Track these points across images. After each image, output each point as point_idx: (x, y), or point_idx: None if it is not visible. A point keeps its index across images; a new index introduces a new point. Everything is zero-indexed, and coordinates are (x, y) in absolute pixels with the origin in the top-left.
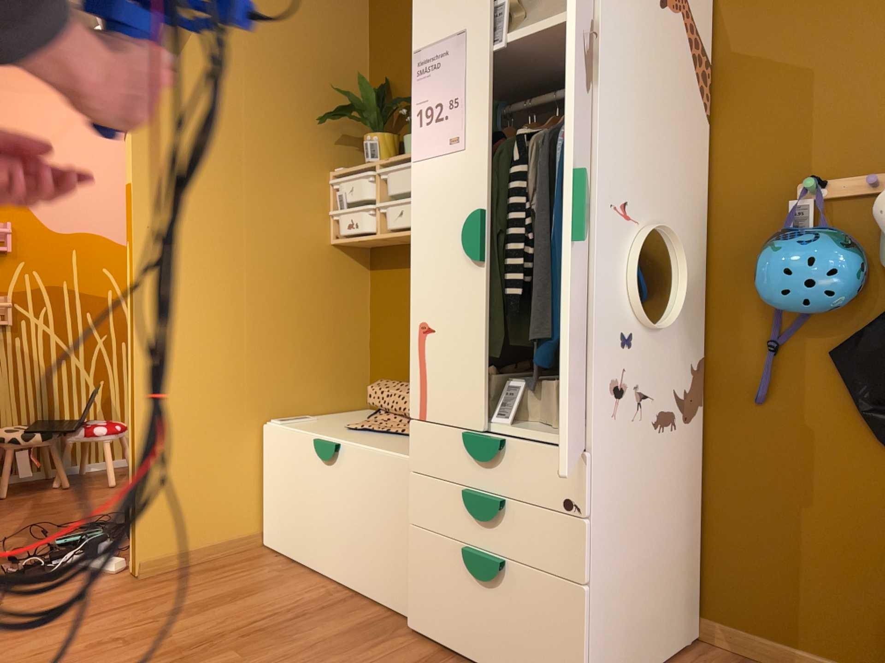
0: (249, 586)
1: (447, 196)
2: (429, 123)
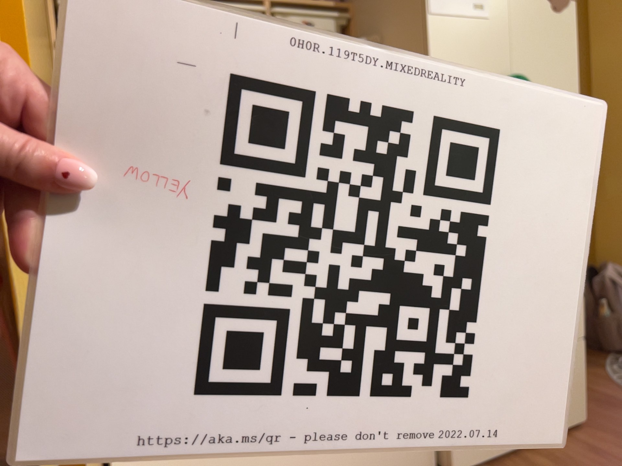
0: None
1: (475, 57)
2: None
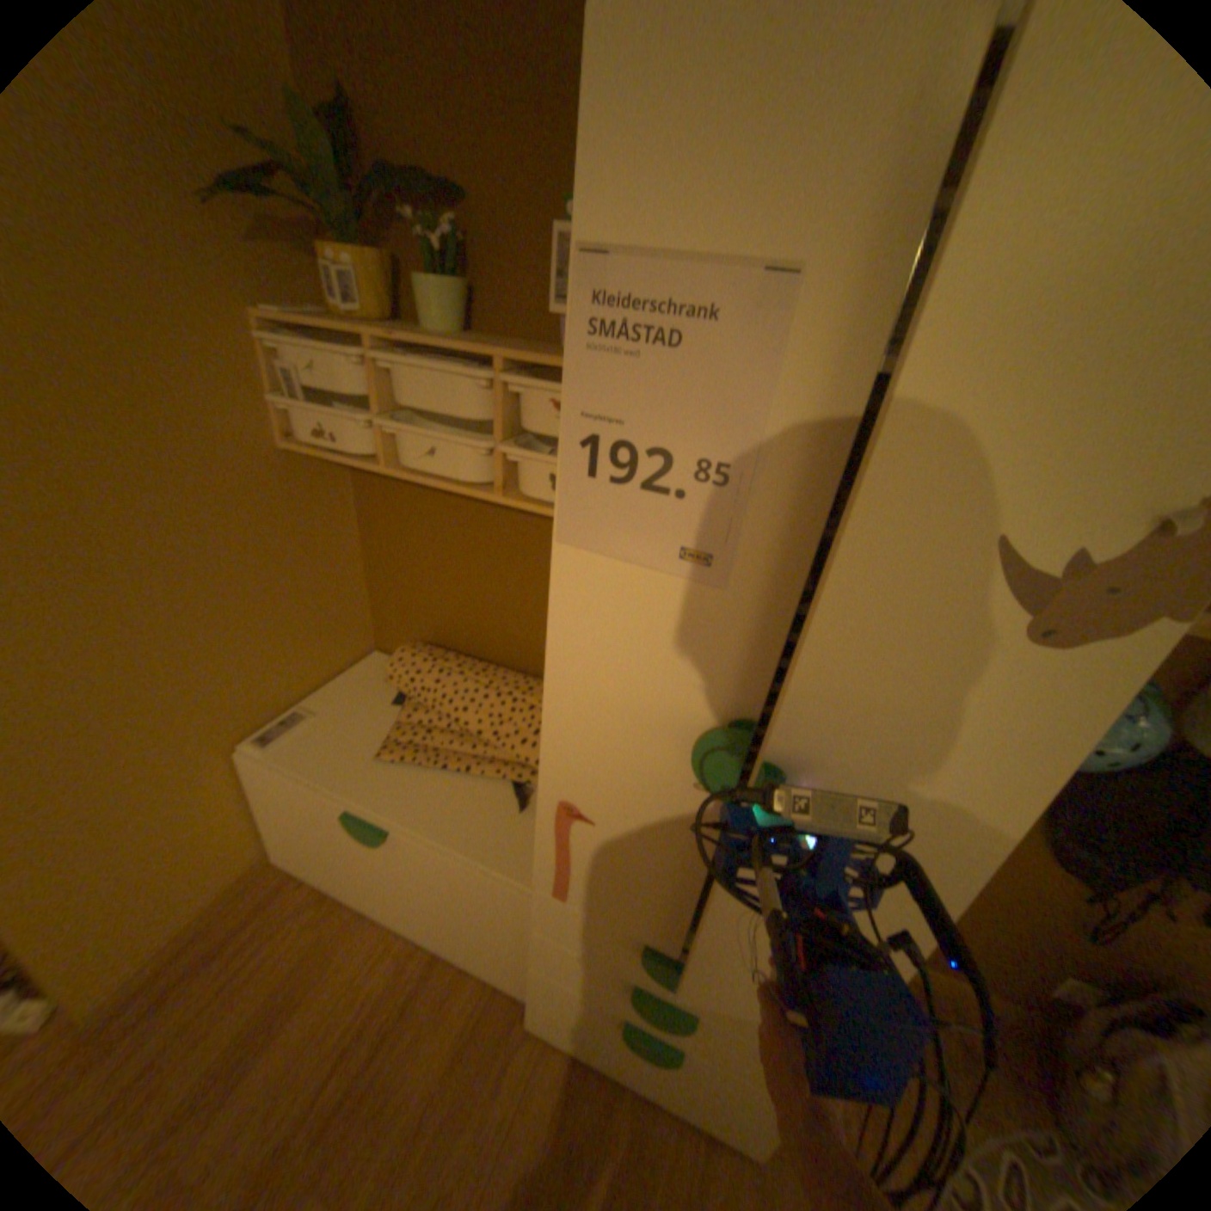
0: (287, 982)
1: (657, 652)
2: (623, 481)
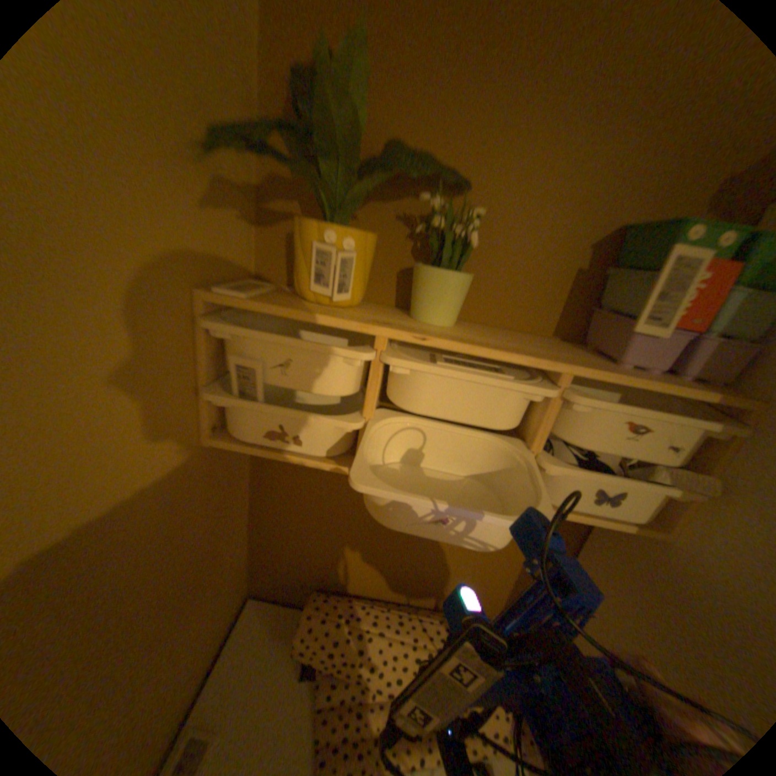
0: None
1: None
2: None
